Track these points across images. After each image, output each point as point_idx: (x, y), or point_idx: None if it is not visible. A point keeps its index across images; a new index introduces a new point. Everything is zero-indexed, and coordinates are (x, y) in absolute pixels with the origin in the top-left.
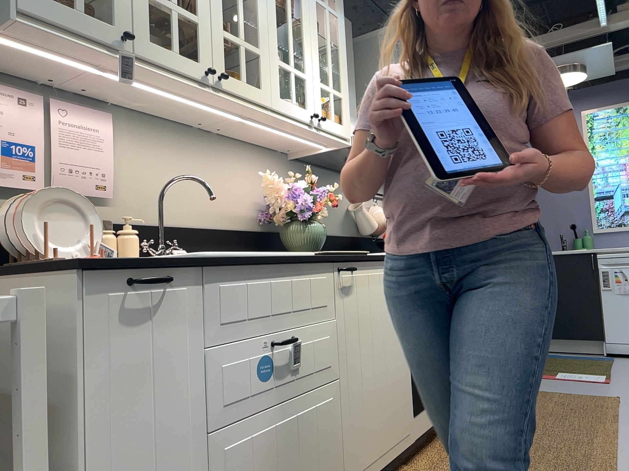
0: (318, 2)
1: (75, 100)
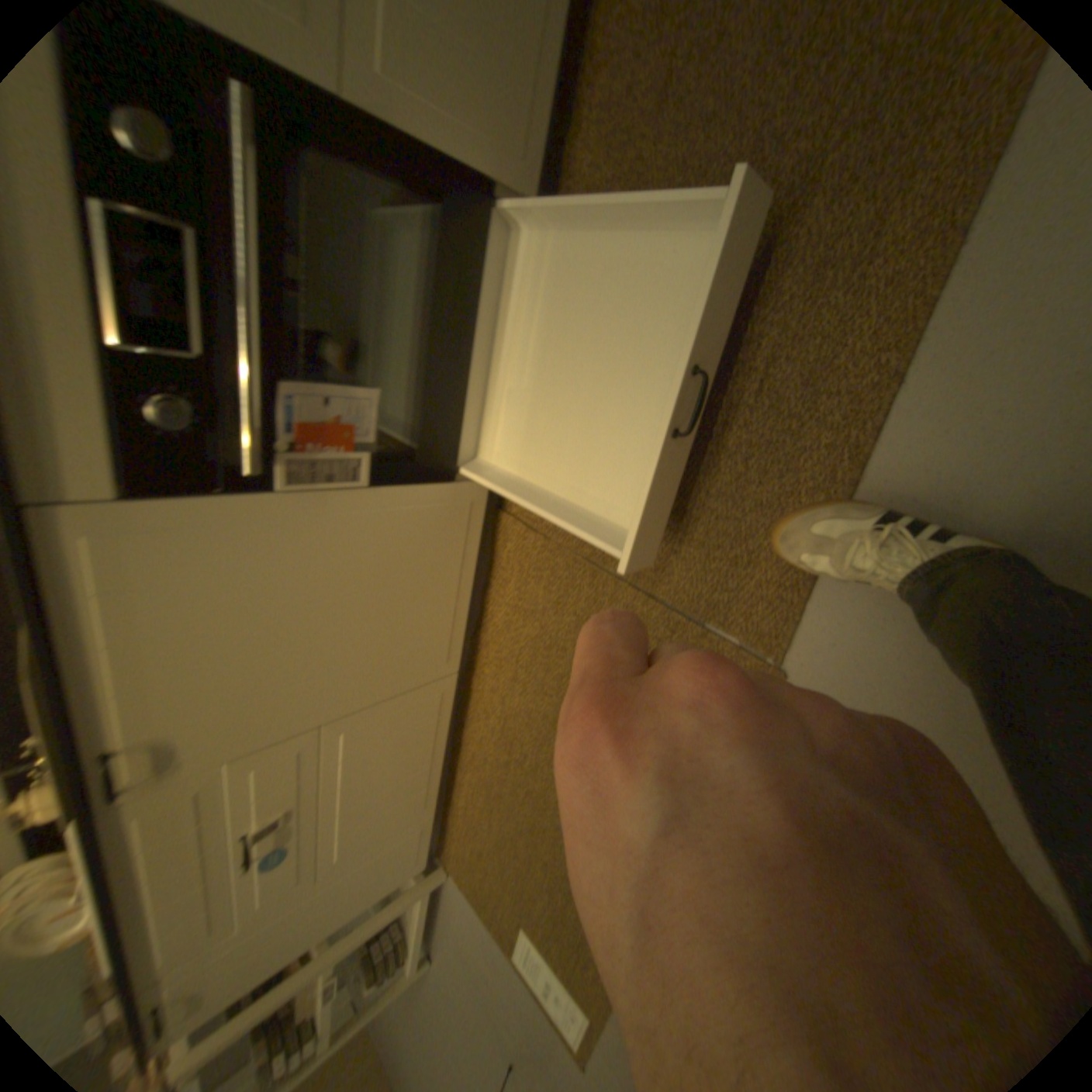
0: None
1: None
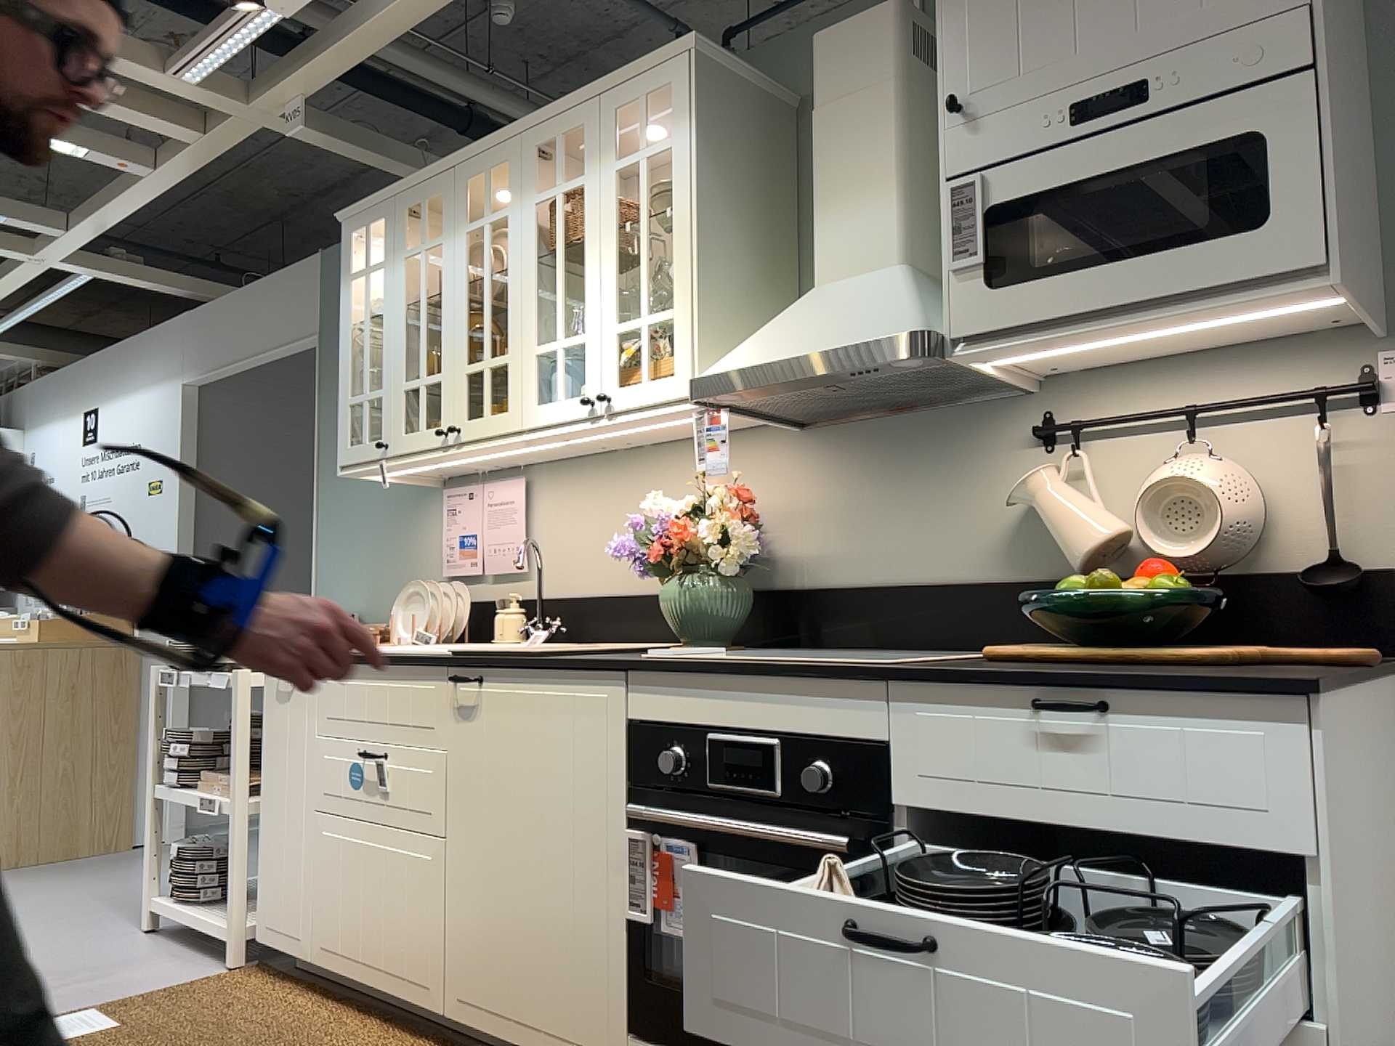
0: (618, 169)
1: (506, 474)
